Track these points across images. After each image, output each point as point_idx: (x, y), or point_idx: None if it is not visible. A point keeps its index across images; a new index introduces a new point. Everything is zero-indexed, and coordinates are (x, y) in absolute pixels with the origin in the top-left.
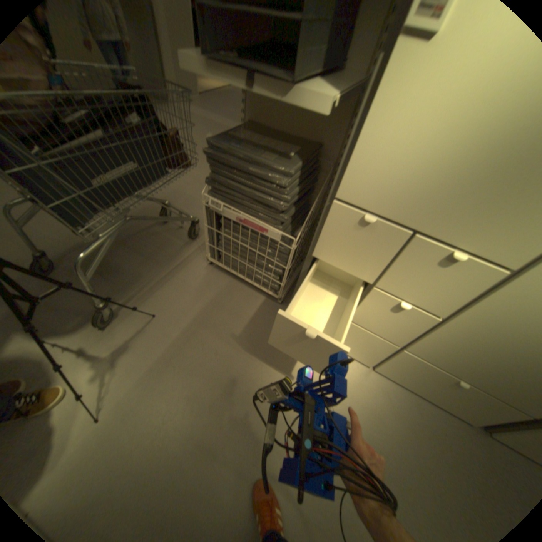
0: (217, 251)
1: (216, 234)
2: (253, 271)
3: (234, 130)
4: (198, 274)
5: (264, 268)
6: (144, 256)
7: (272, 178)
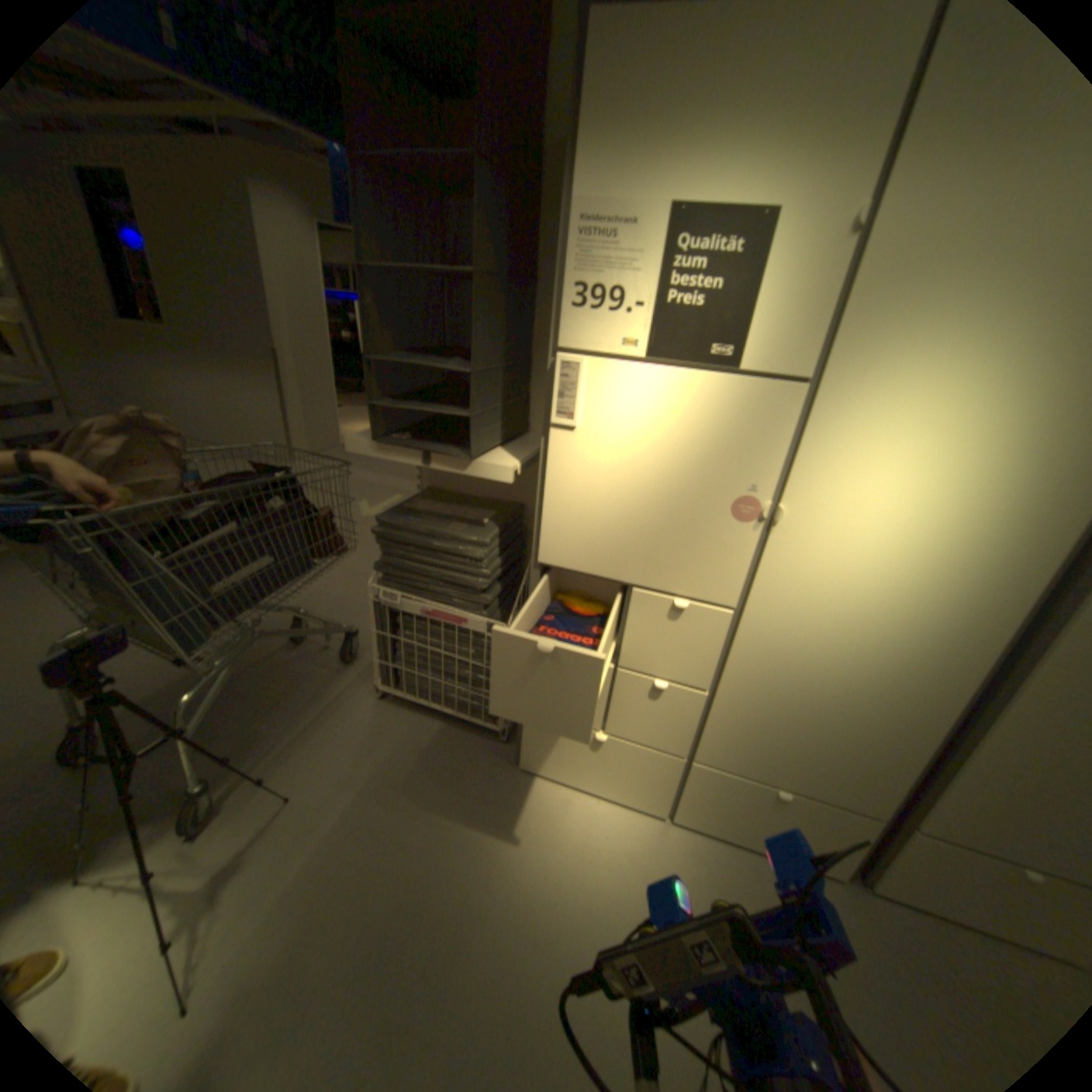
0: (392, 672)
1: (390, 643)
2: (453, 694)
3: (410, 503)
4: (361, 720)
5: (470, 682)
6: (264, 705)
7: (463, 553)
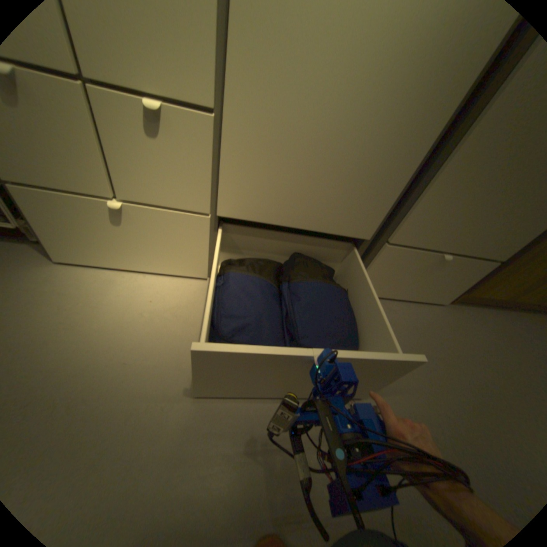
0: None
1: None
2: None
3: None
4: None
5: None
6: None
7: None
